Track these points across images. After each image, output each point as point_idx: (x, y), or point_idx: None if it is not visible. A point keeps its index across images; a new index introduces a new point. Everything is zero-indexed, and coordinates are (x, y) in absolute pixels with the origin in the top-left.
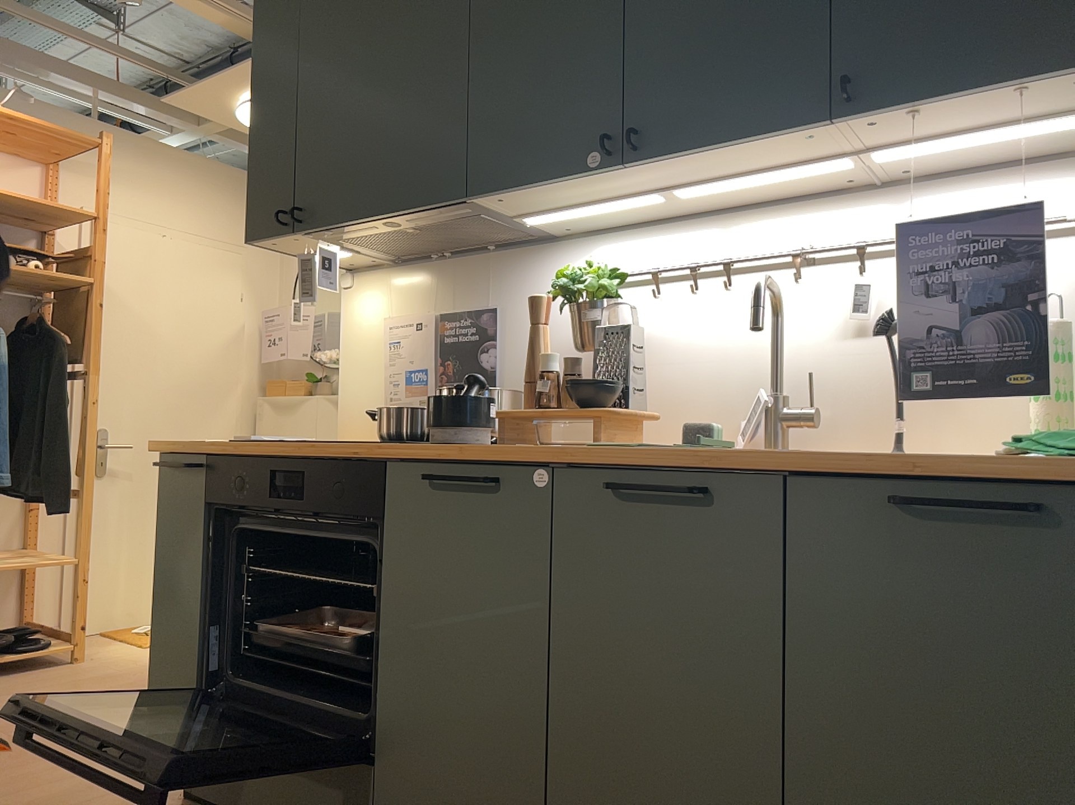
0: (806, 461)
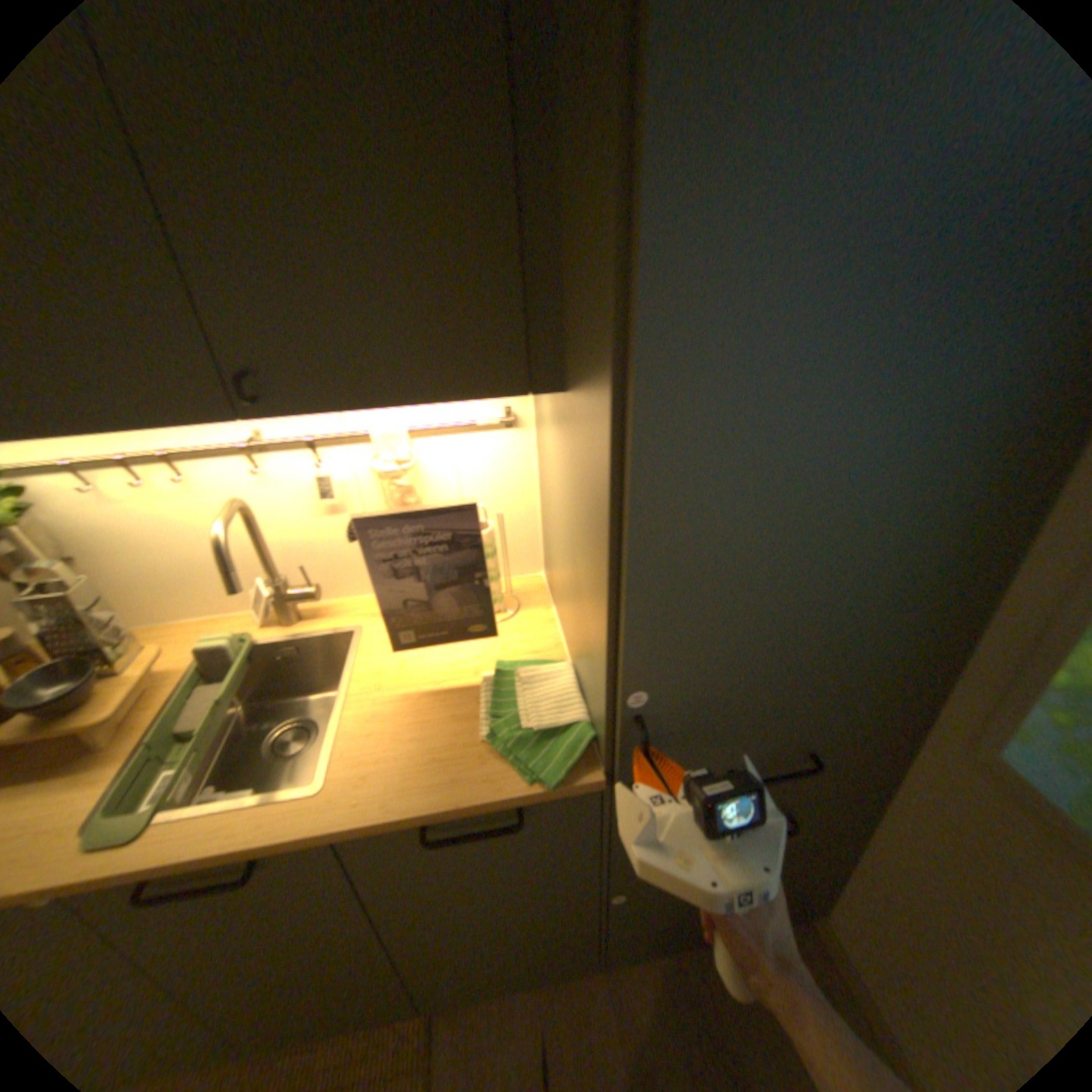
0: (338, 841)
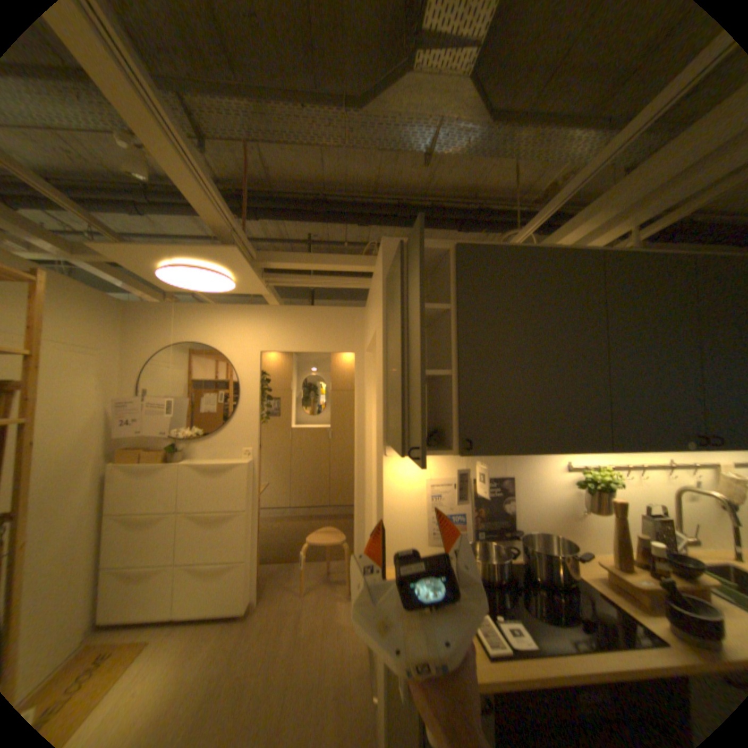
0: None
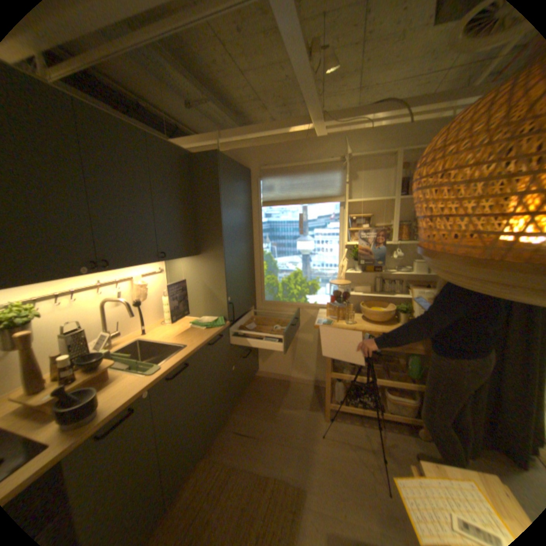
0: (200, 346)
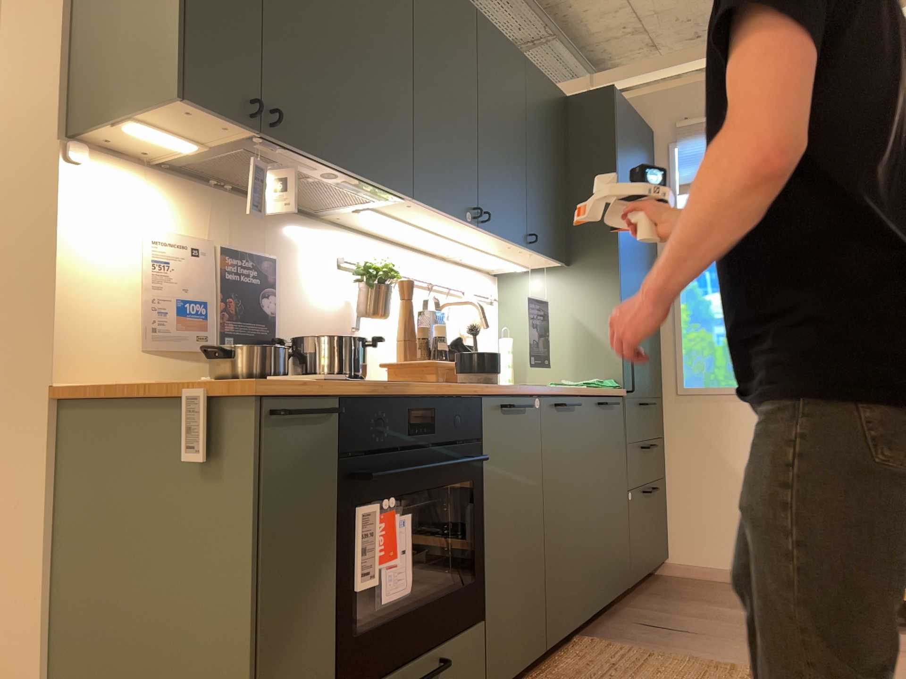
0: (593, 391)
